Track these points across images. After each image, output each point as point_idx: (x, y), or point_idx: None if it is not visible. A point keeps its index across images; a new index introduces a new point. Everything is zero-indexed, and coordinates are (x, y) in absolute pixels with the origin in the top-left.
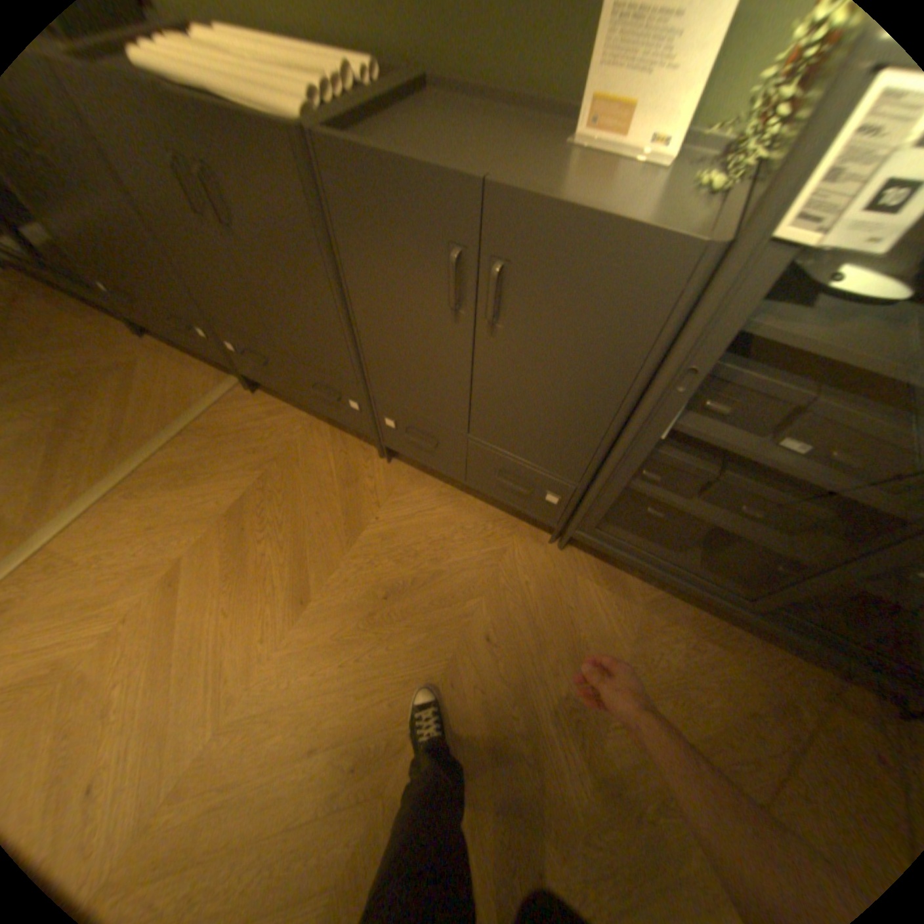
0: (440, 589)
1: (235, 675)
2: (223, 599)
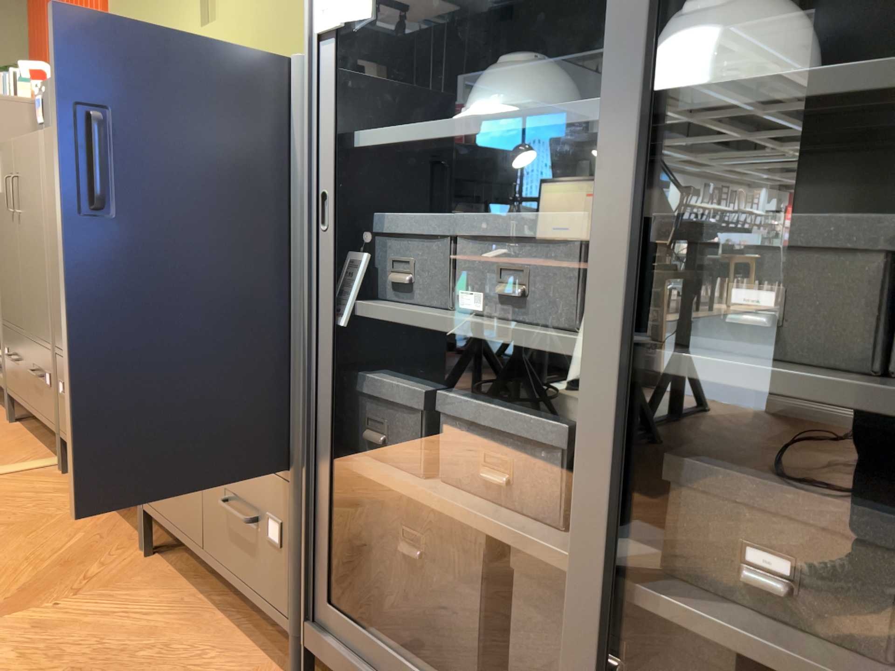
0: None
1: None
2: None
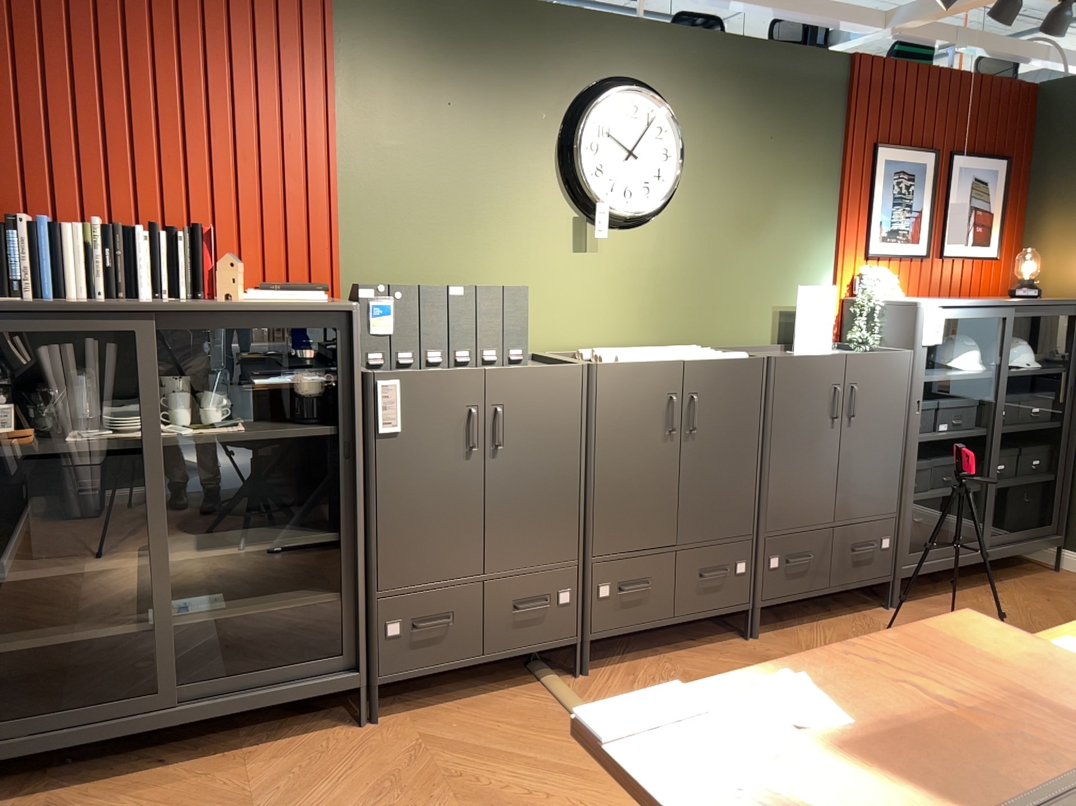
0: None
1: None
2: None
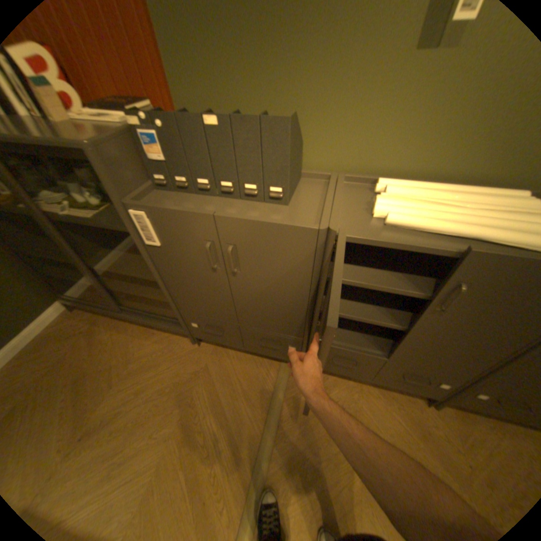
0: None
1: None
2: None
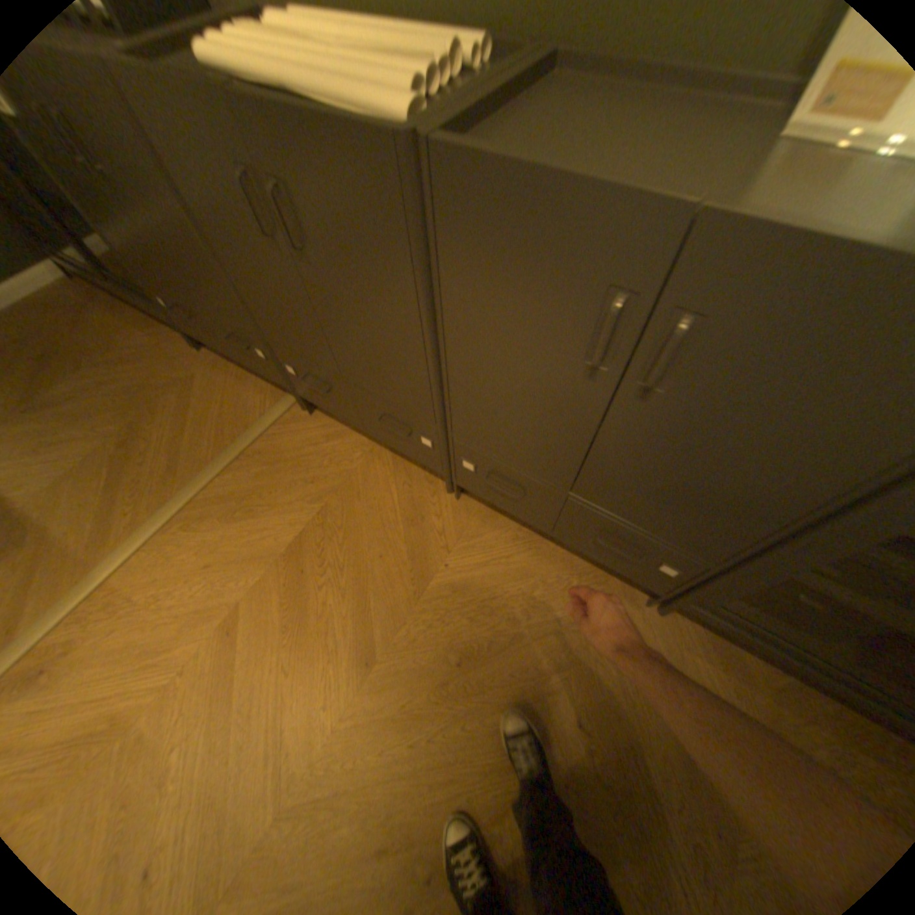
0: (520, 658)
1: (296, 748)
2: (282, 654)
